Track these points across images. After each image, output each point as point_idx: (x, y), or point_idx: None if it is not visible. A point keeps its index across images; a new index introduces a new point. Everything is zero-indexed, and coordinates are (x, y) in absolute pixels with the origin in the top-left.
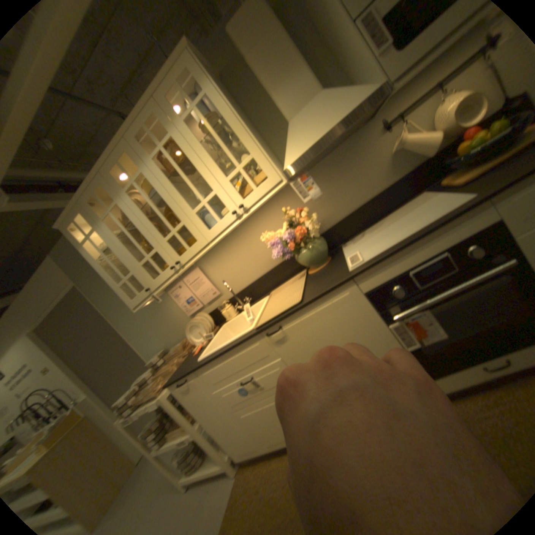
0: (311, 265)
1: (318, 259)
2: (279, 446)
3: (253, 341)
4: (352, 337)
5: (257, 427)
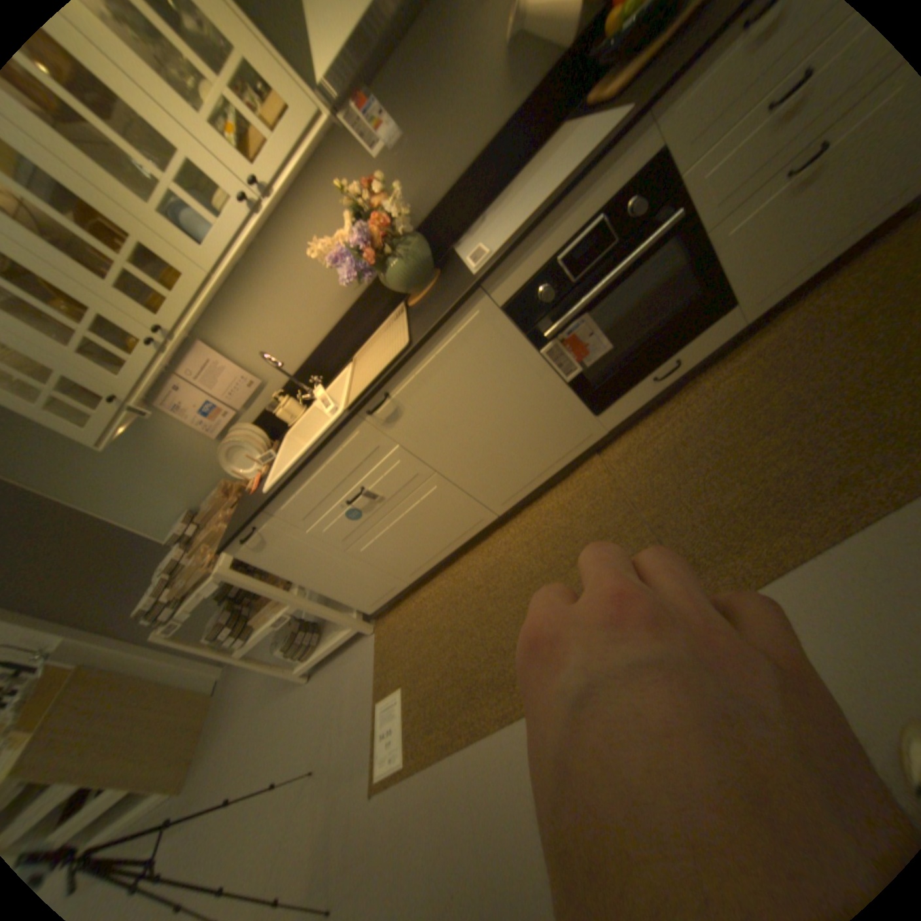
0: (410, 287)
1: (420, 274)
2: (427, 567)
3: (350, 429)
4: (495, 380)
5: (390, 554)
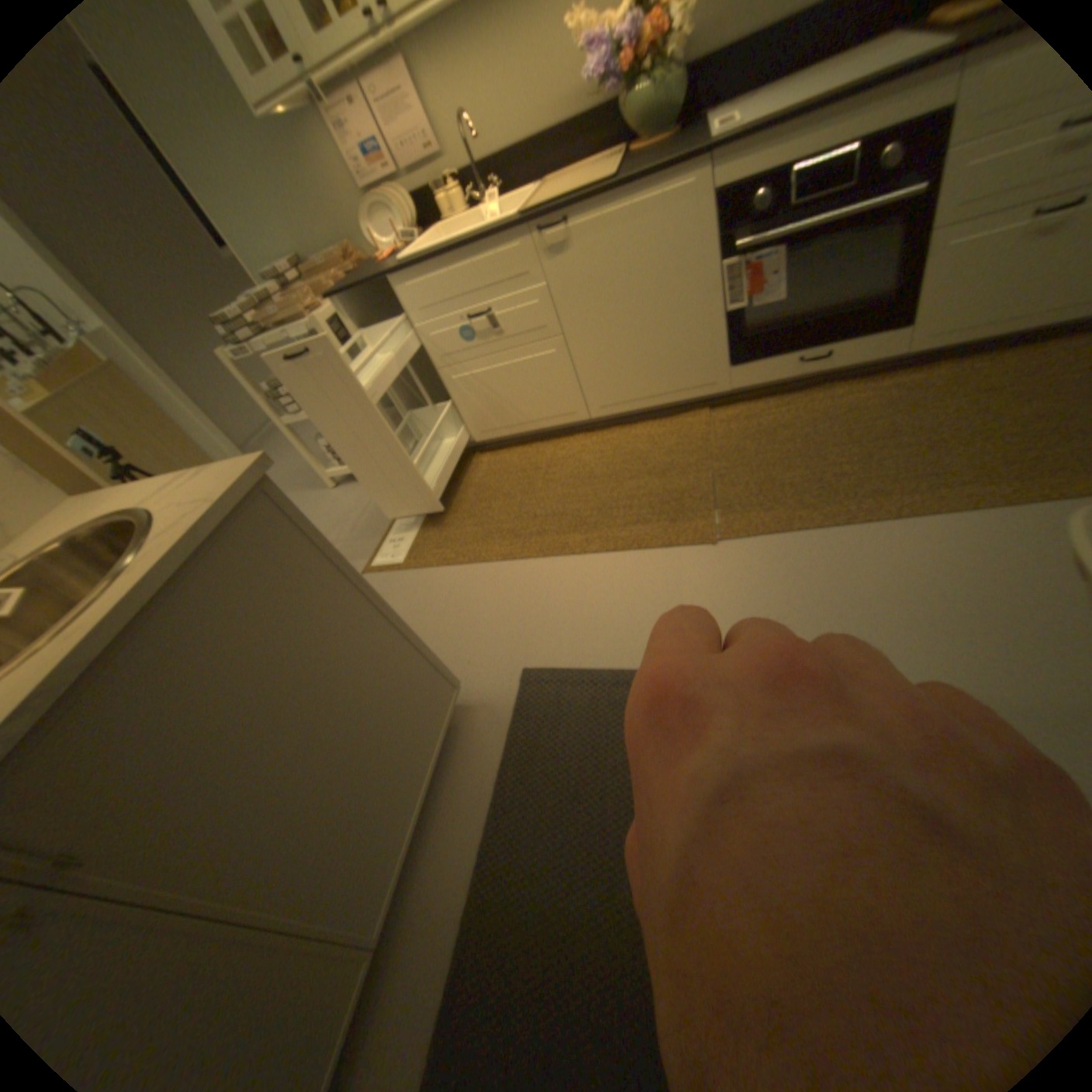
0: (643, 124)
1: (660, 115)
2: (500, 432)
3: (511, 234)
4: (667, 265)
5: (475, 397)
